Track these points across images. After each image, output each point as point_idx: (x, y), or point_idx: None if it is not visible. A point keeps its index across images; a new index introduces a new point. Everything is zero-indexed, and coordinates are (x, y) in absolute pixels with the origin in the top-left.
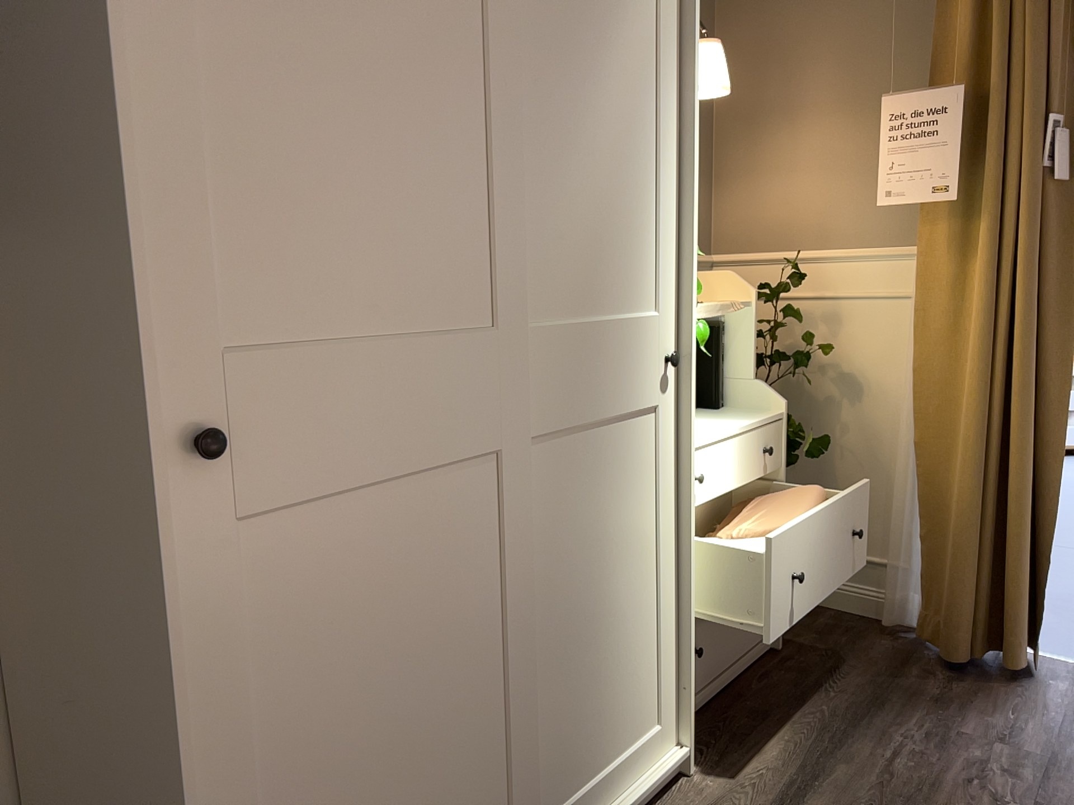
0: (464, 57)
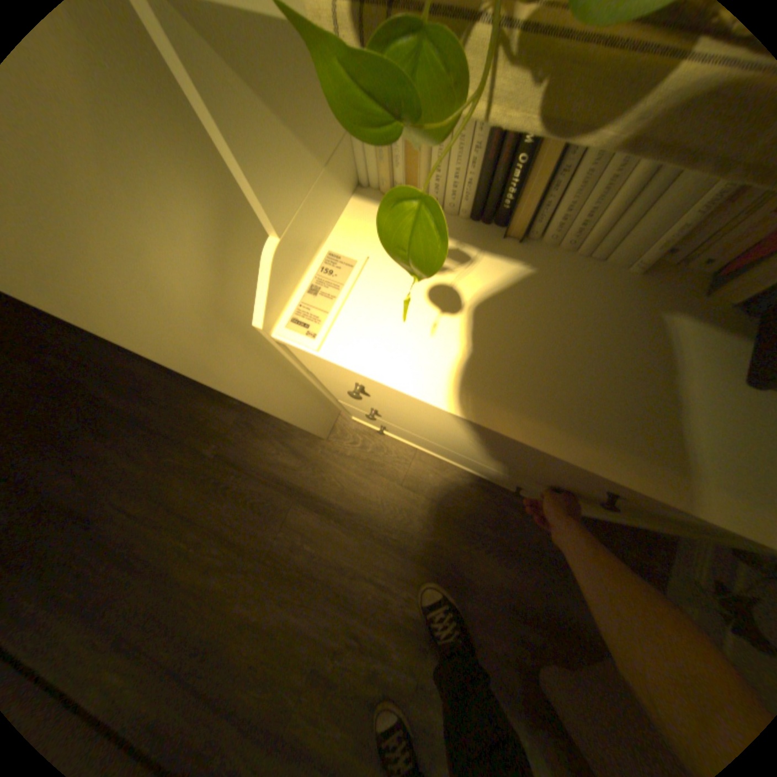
0: None
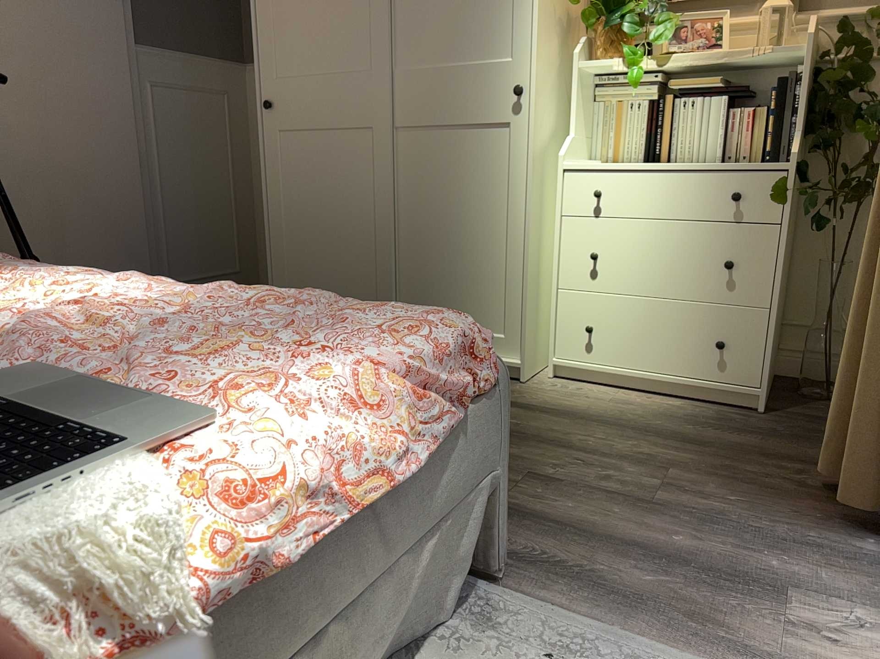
0: None
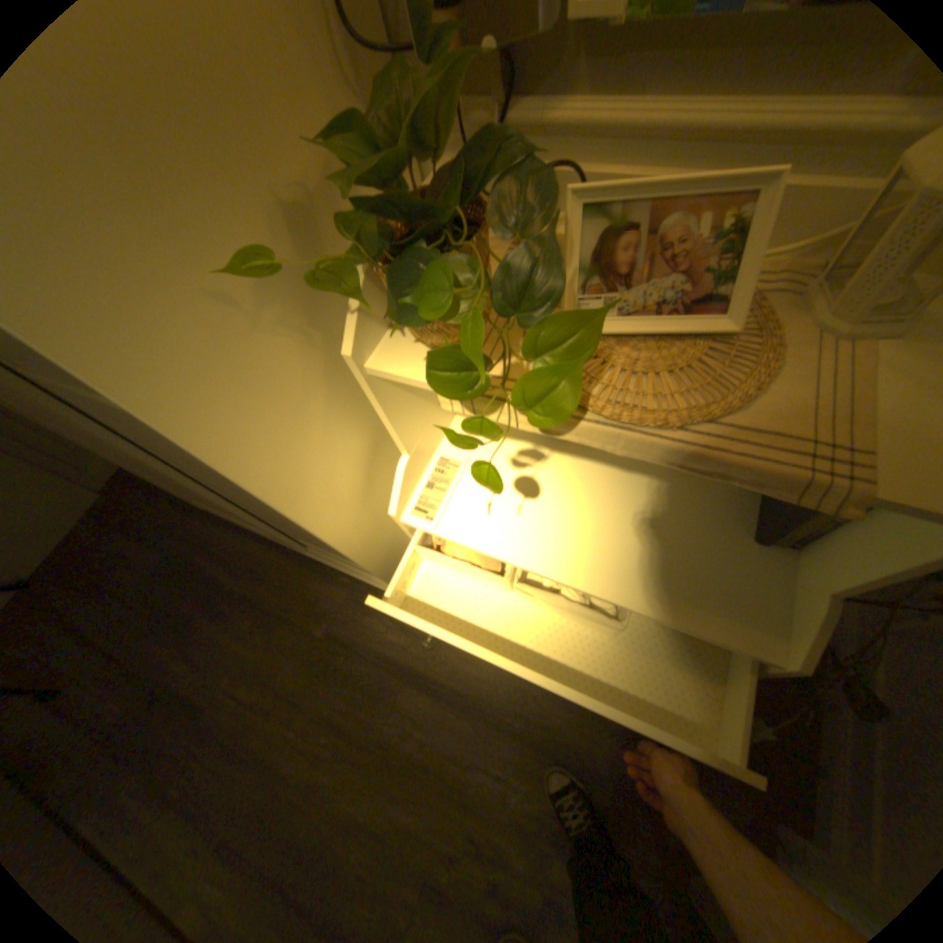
0: None
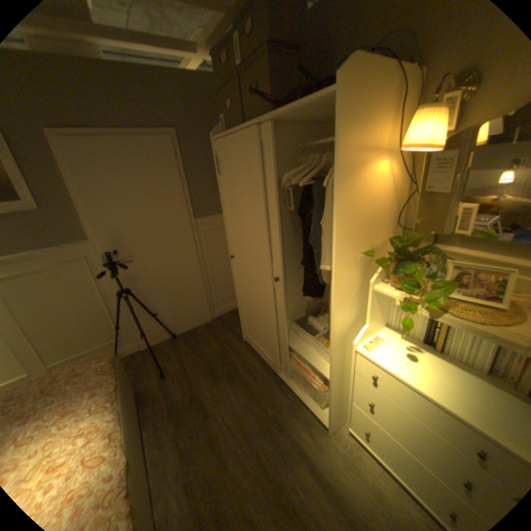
0: (252, 199)
